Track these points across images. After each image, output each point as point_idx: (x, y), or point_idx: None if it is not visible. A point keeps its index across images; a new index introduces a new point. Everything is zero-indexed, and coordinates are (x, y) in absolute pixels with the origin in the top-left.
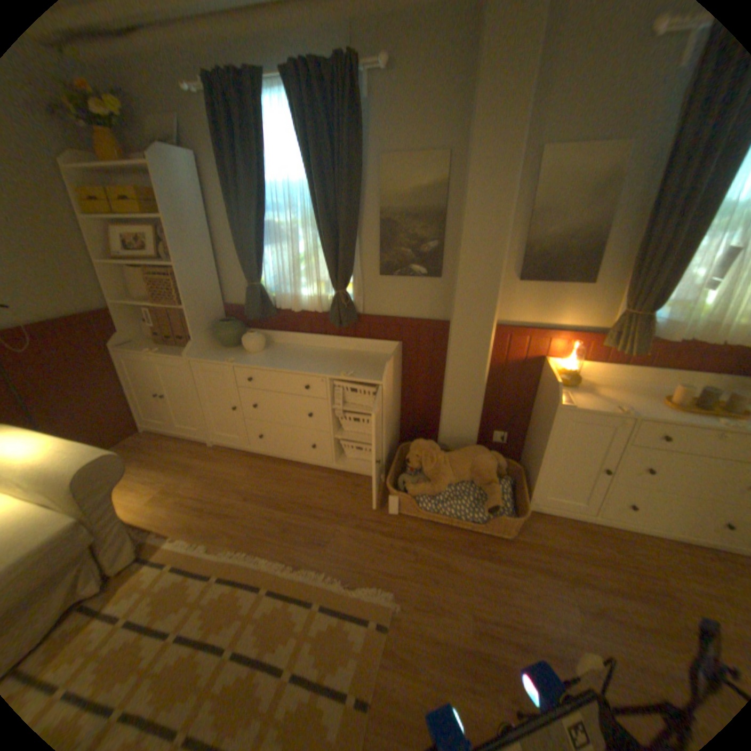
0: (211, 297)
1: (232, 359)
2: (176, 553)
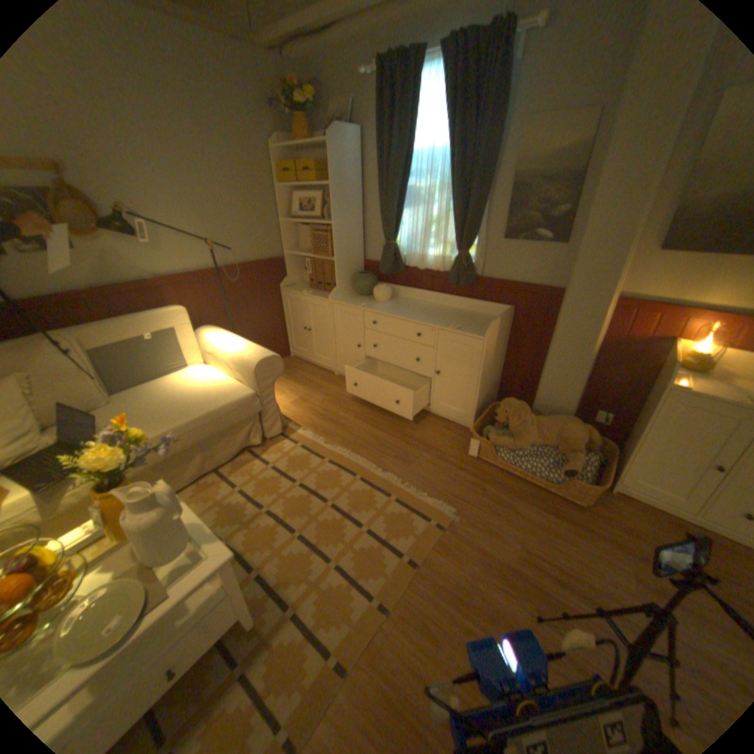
0: (355, 253)
1: (363, 304)
2: (305, 437)
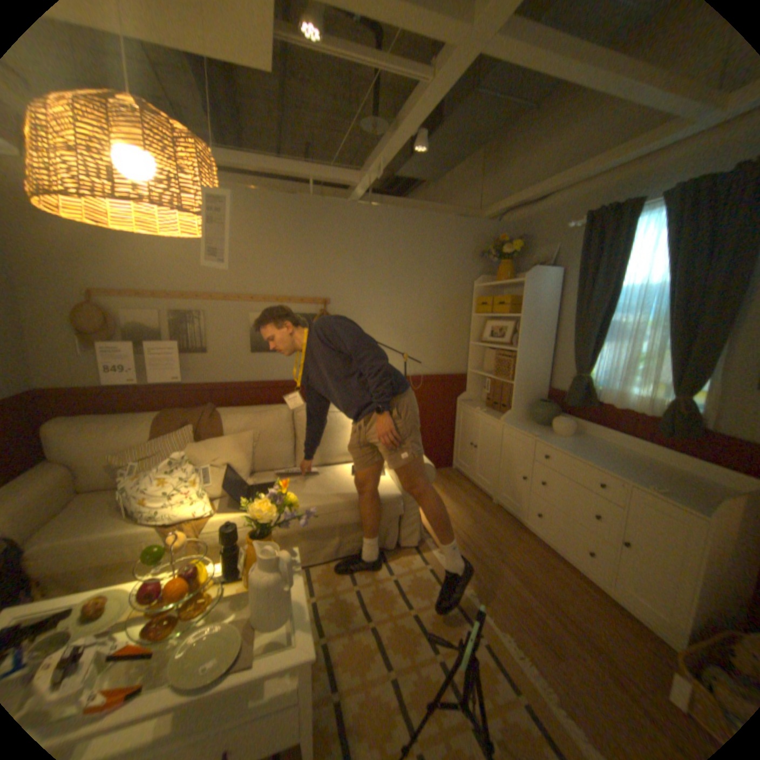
0: (539, 380)
1: (537, 434)
2: (439, 563)
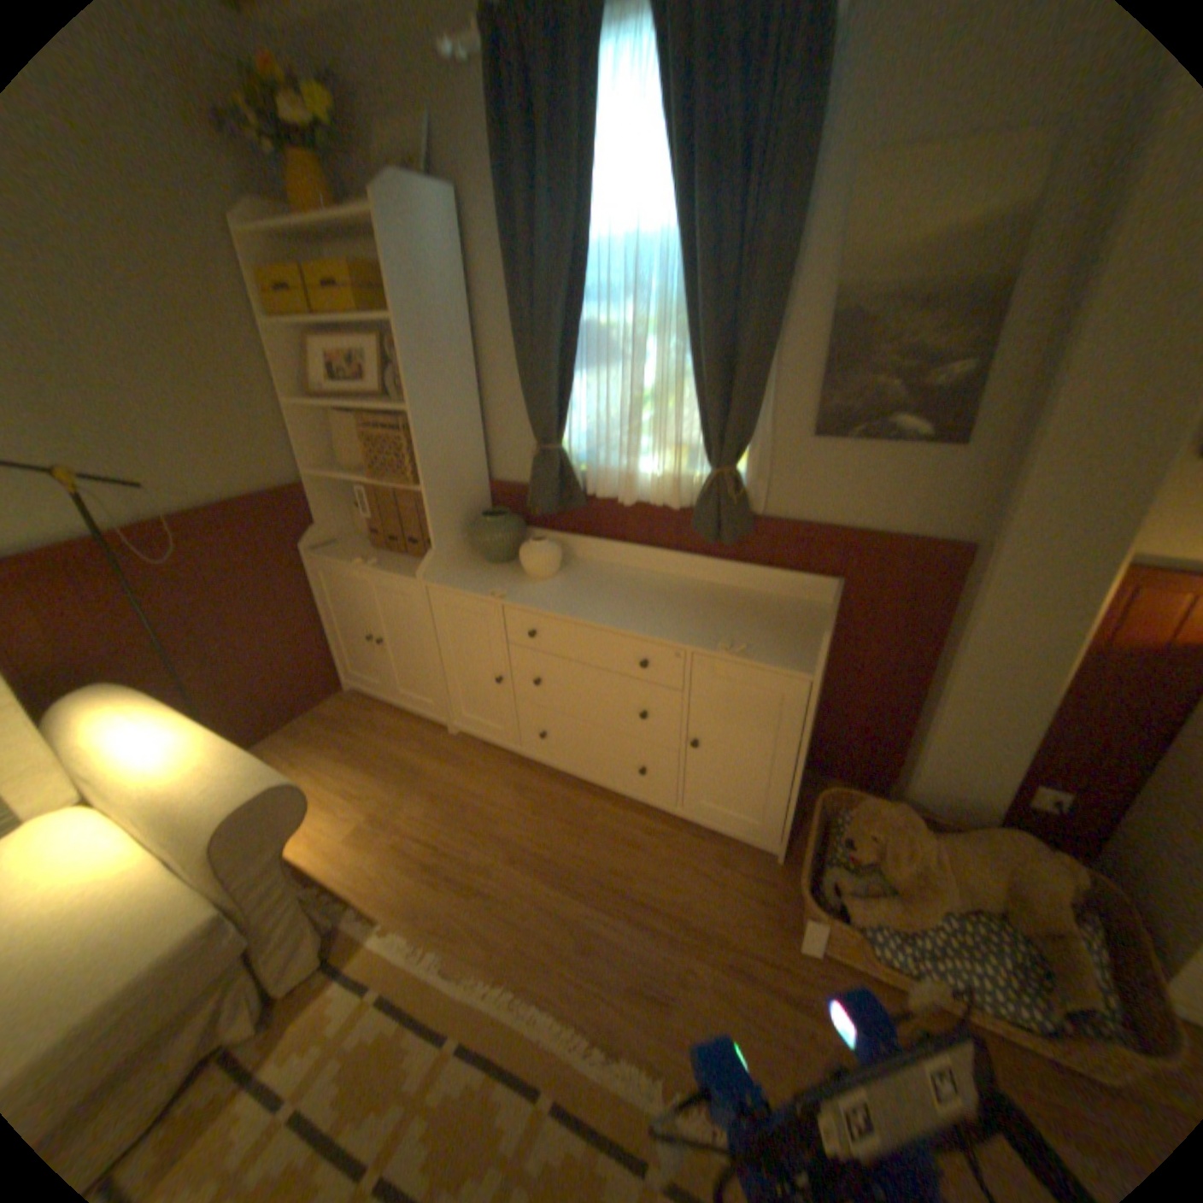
0: (469, 470)
1: (502, 591)
2: (388, 963)
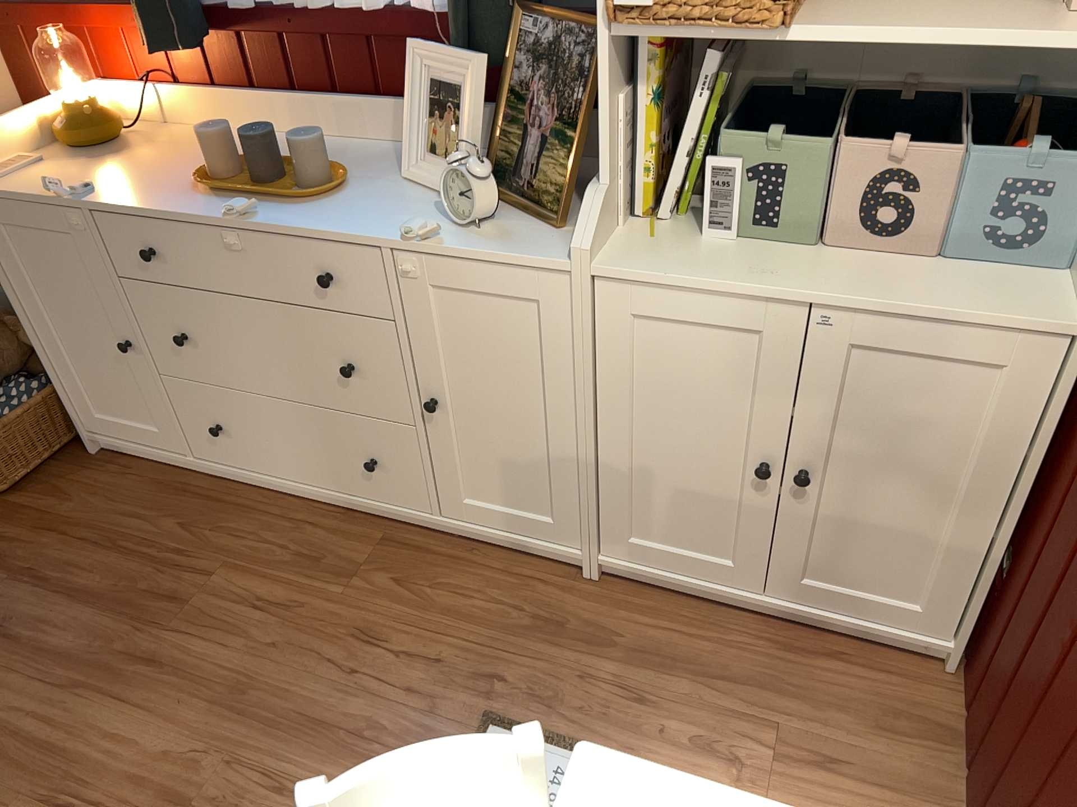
0: None
1: None
2: None
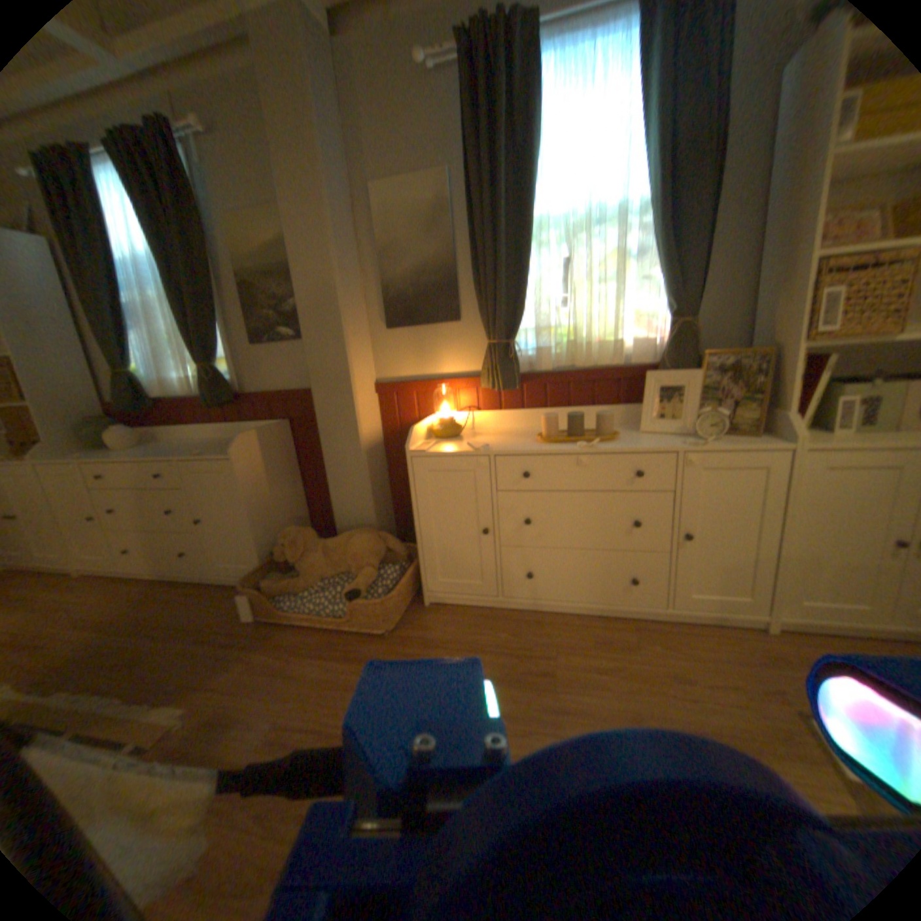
0: (78, 395)
1: (81, 456)
2: None
